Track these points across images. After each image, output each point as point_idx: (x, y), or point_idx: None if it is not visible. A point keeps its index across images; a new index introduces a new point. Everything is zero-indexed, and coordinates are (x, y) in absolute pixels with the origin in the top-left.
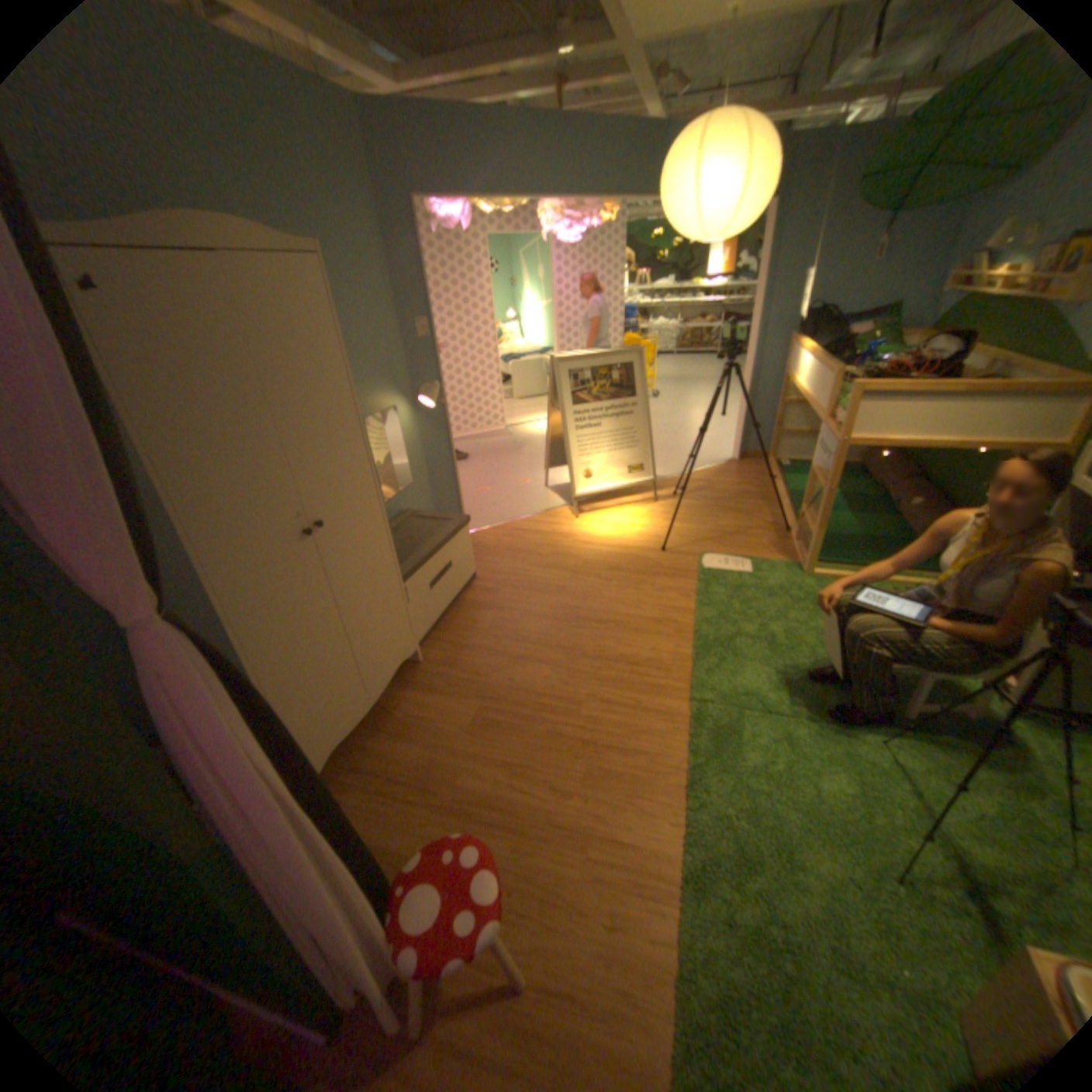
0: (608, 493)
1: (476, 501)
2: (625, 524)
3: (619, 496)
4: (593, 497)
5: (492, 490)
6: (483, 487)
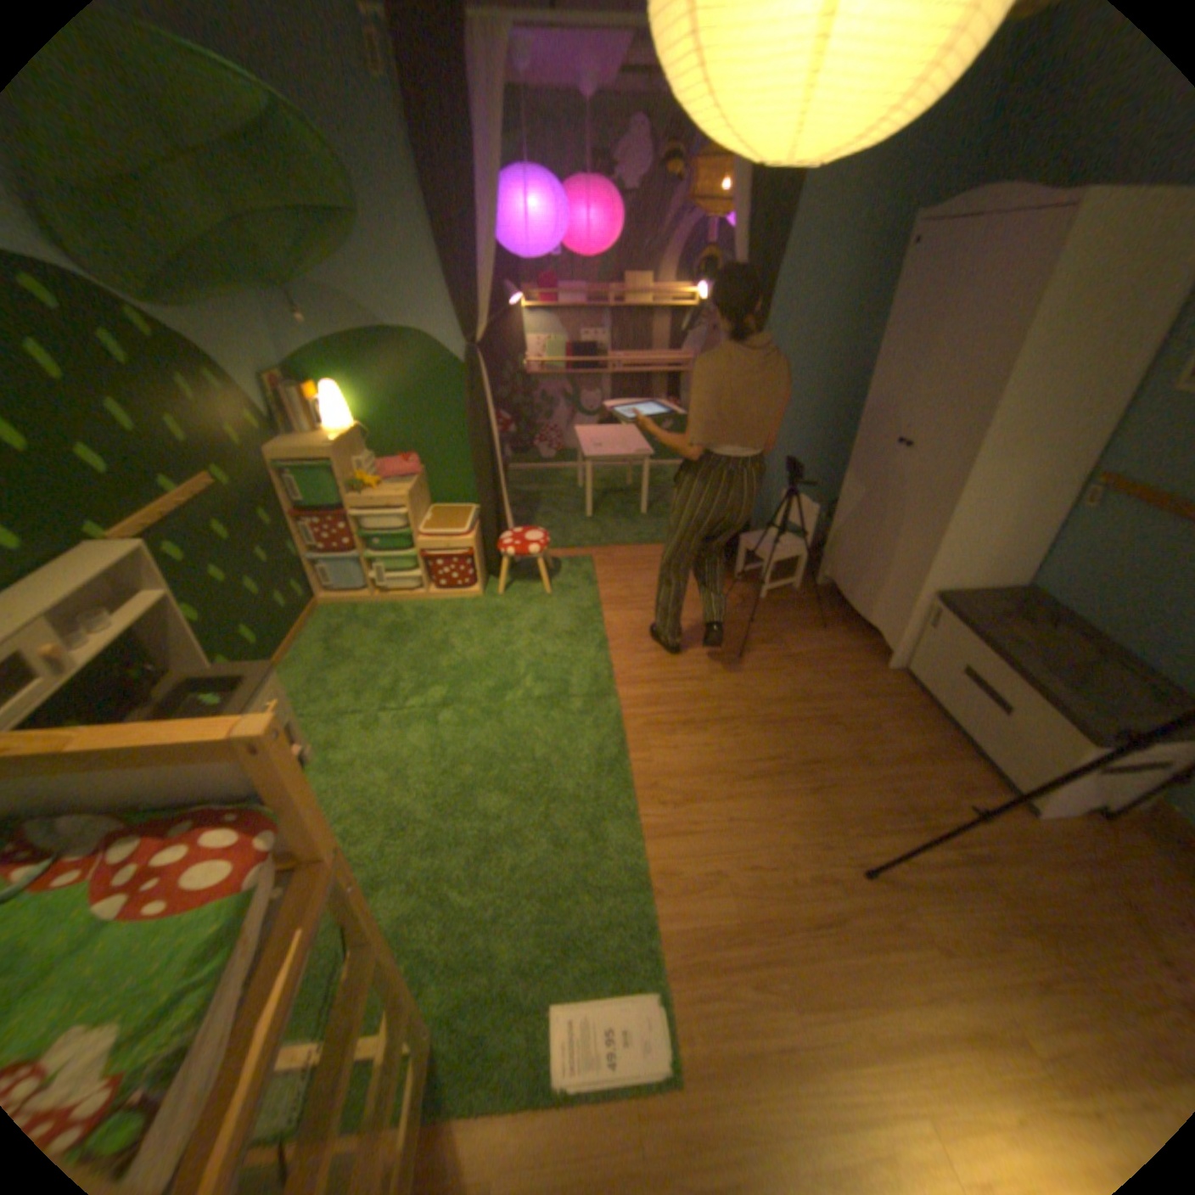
0: None
1: None
2: None
3: None
4: None
5: None
6: None
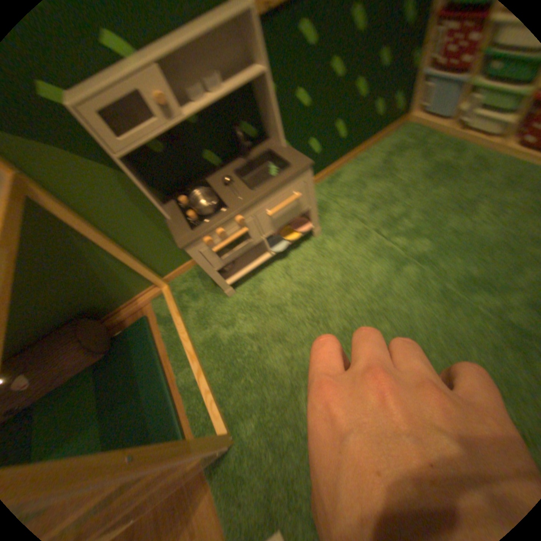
0: None
1: None
2: None
3: None
4: None
5: None
6: None
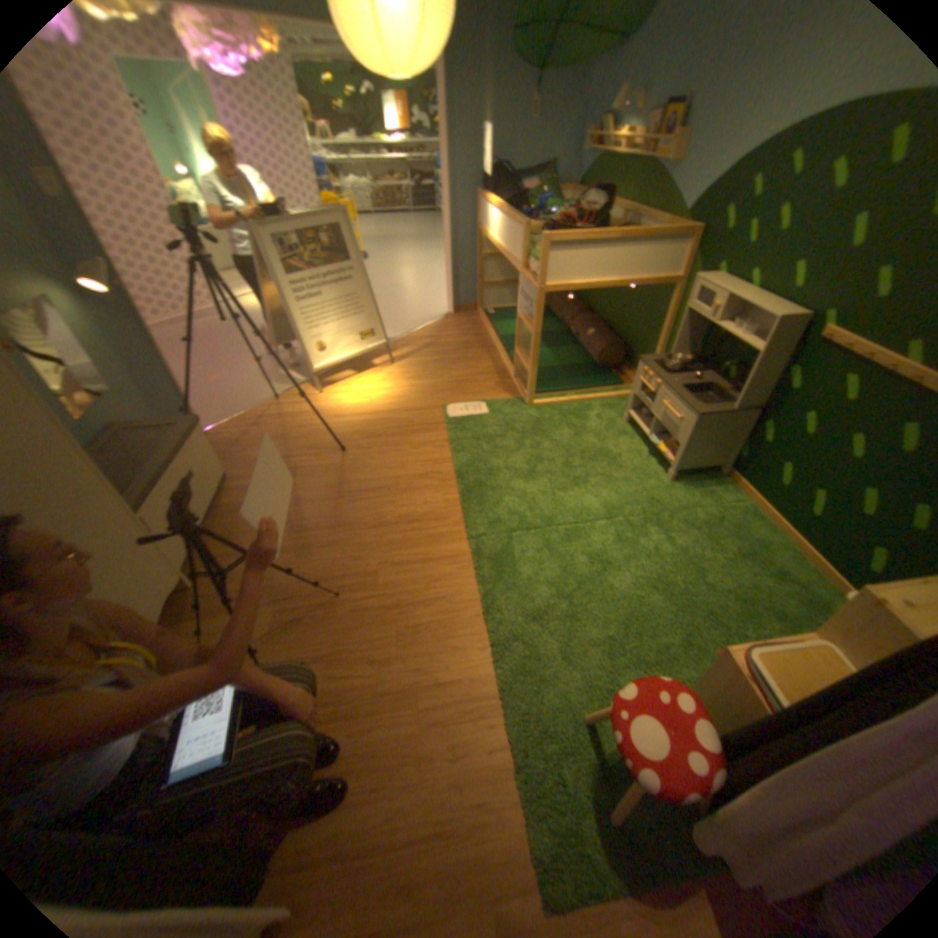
0: (345, 362)
1: (202, 393)
2: (369, 390)
3: (357, 364)
4: (332, 369)
5: (217, 378)
6: (206, 377)
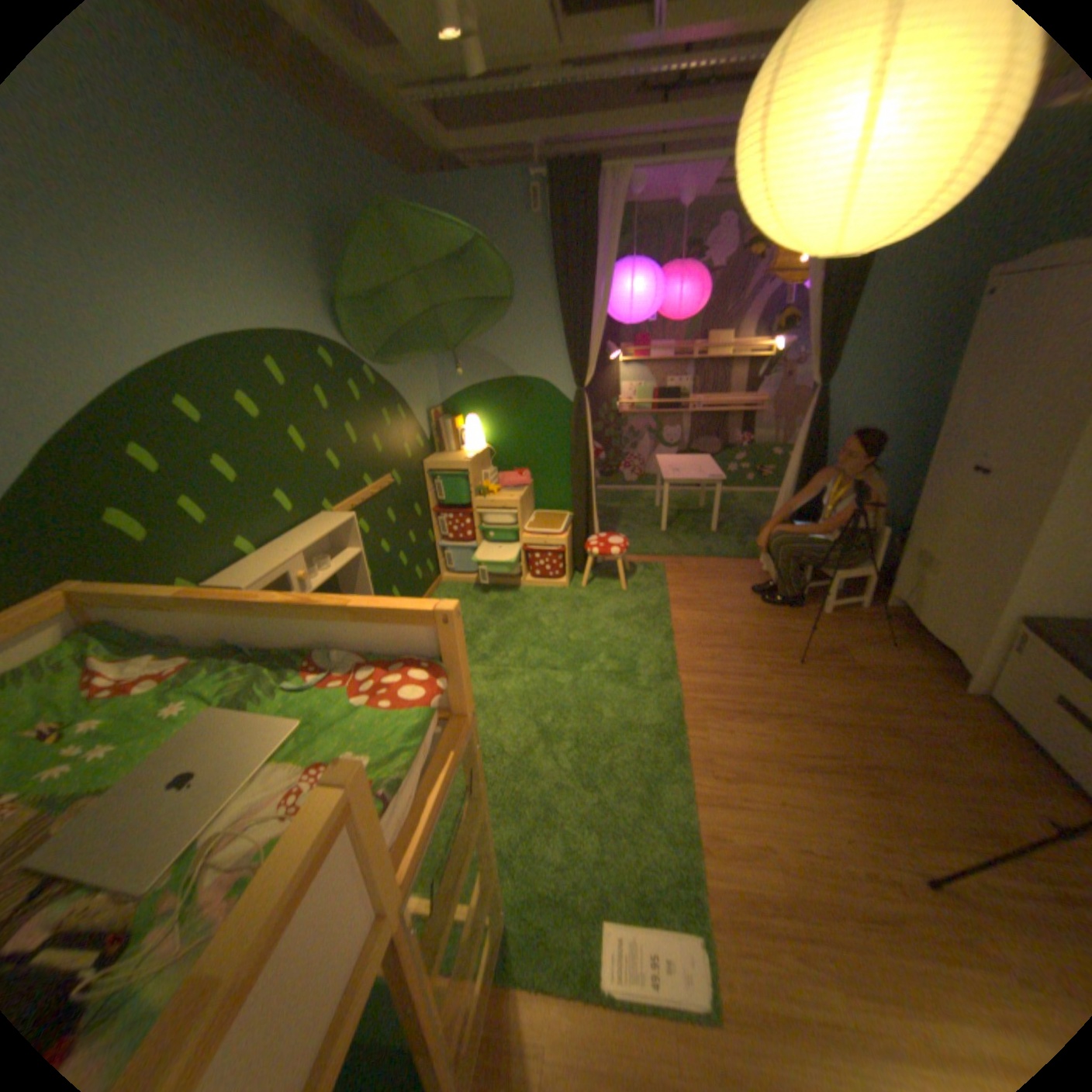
0: None
1: None
2: None
3: None
4: None
5: None
6: None
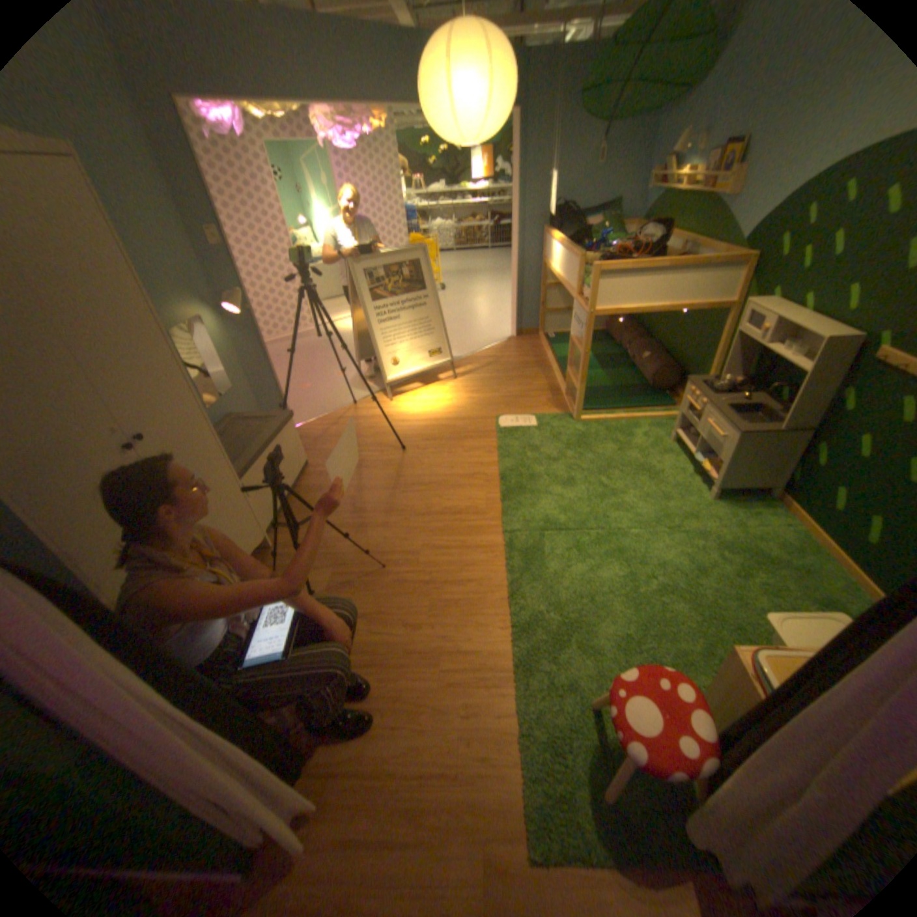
0: (415, 377)
1: (299, 397)
2: (433, 401)
3: (425, 378)
4: (403, 382)
5: (312, 386)
6: (303, 385)
